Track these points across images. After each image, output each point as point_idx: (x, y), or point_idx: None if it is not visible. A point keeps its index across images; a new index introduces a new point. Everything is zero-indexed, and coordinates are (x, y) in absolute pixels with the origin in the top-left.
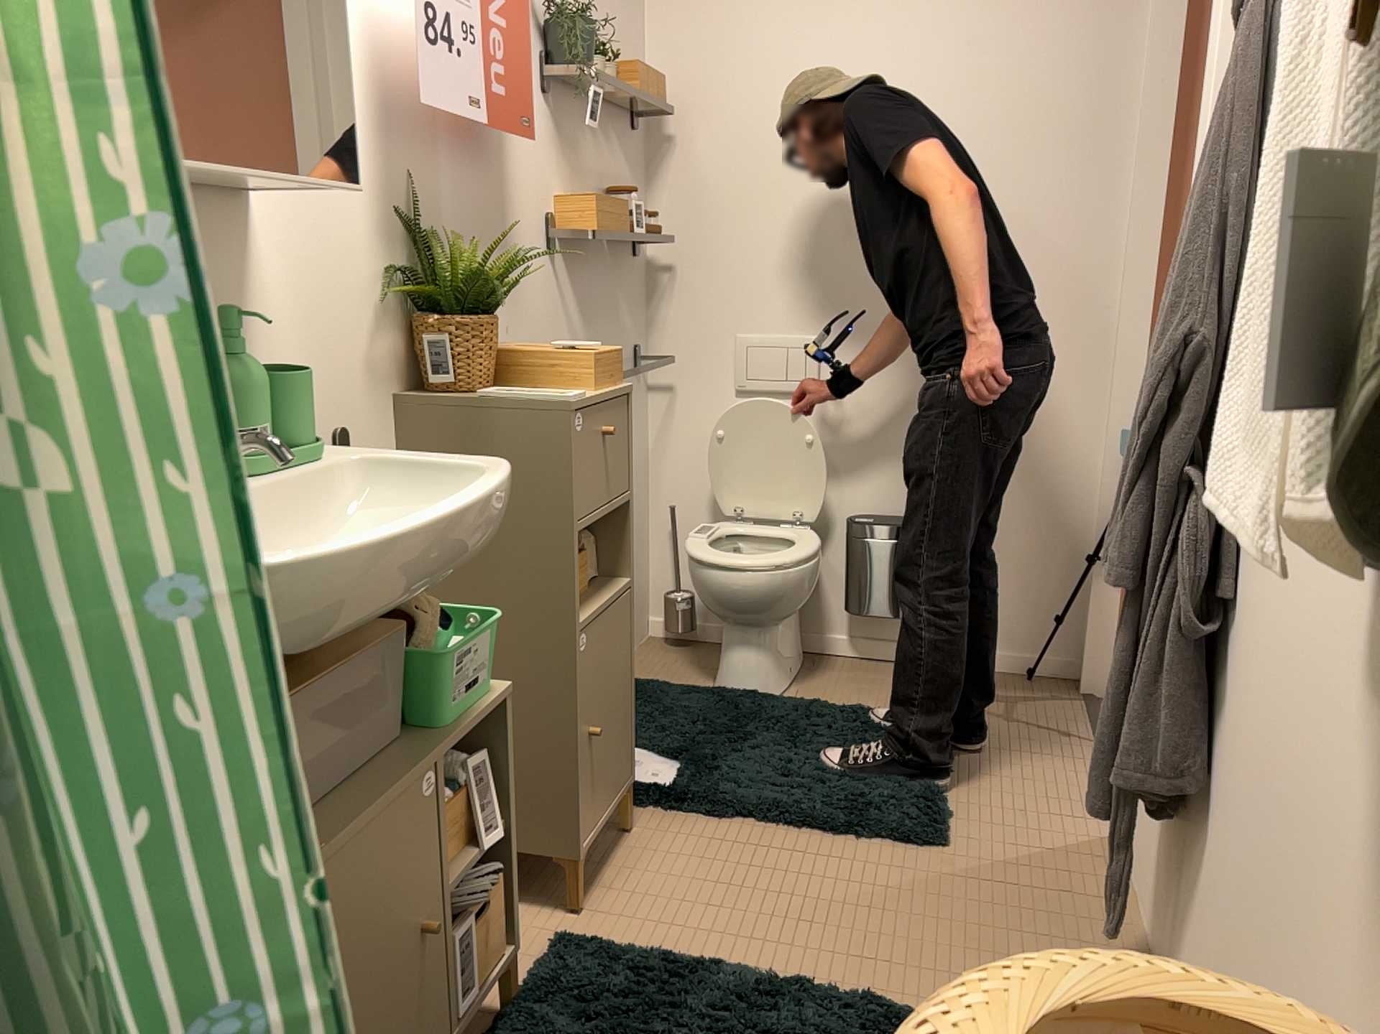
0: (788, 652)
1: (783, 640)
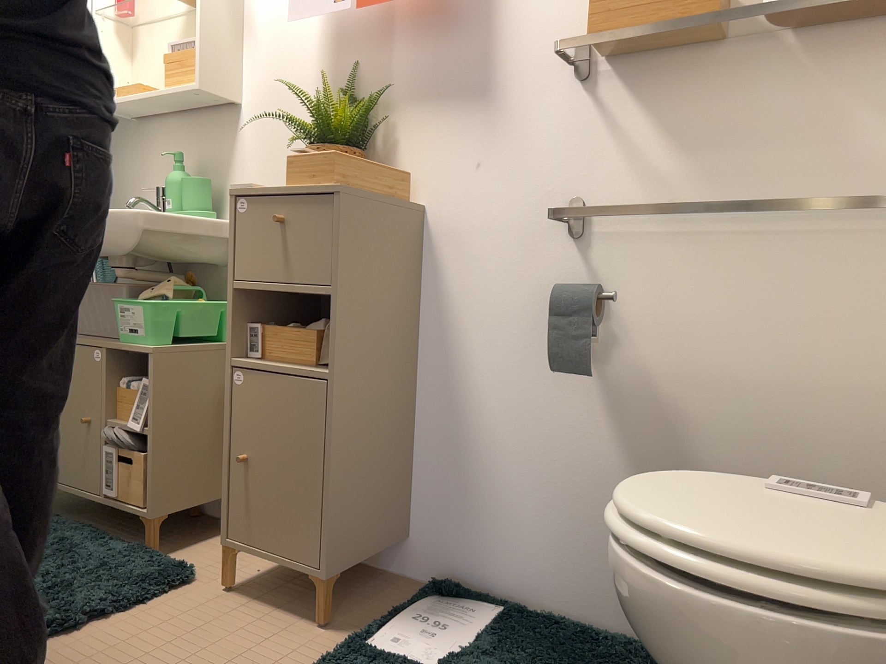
0: None
1: None
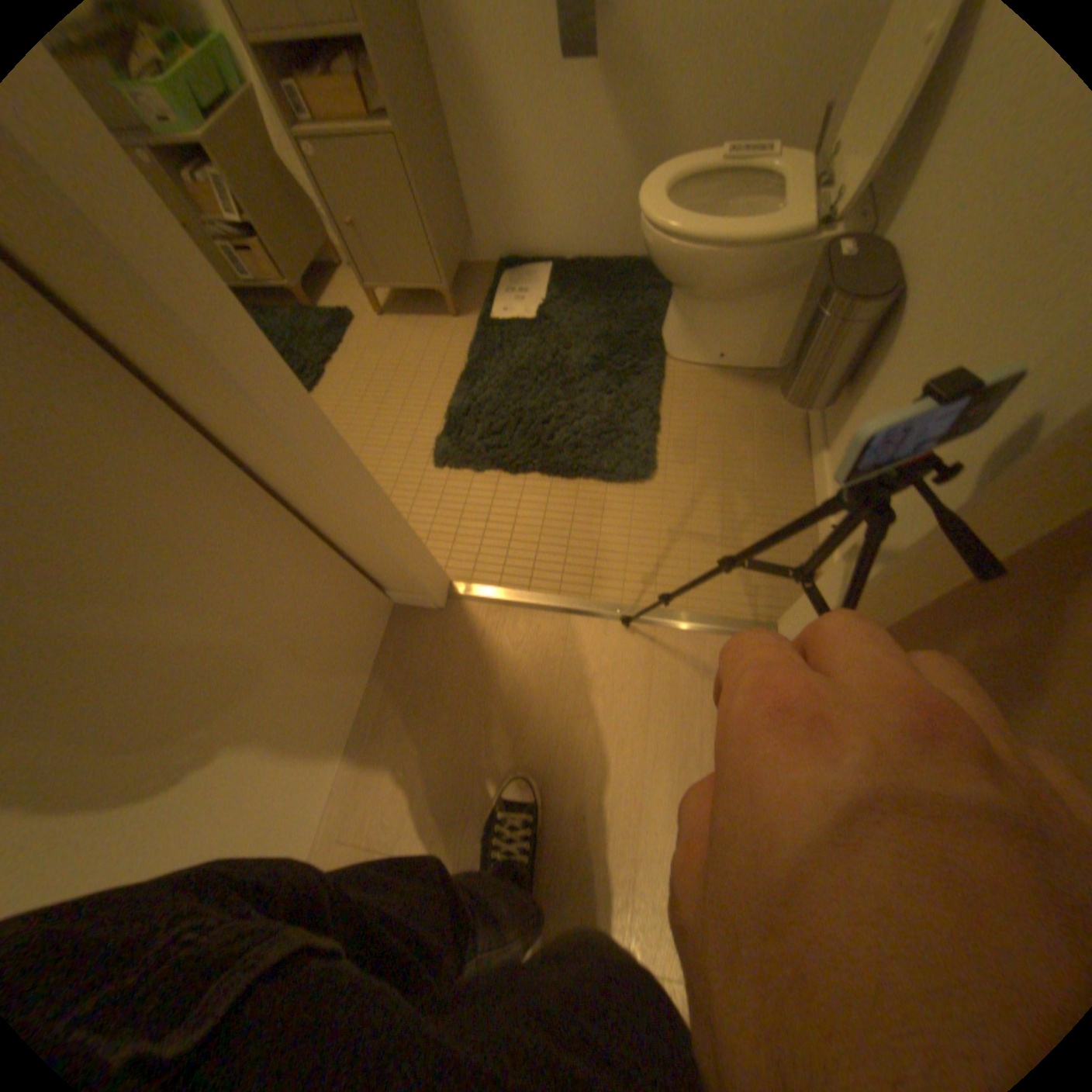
0: (722, 334)
1: (715, 318)
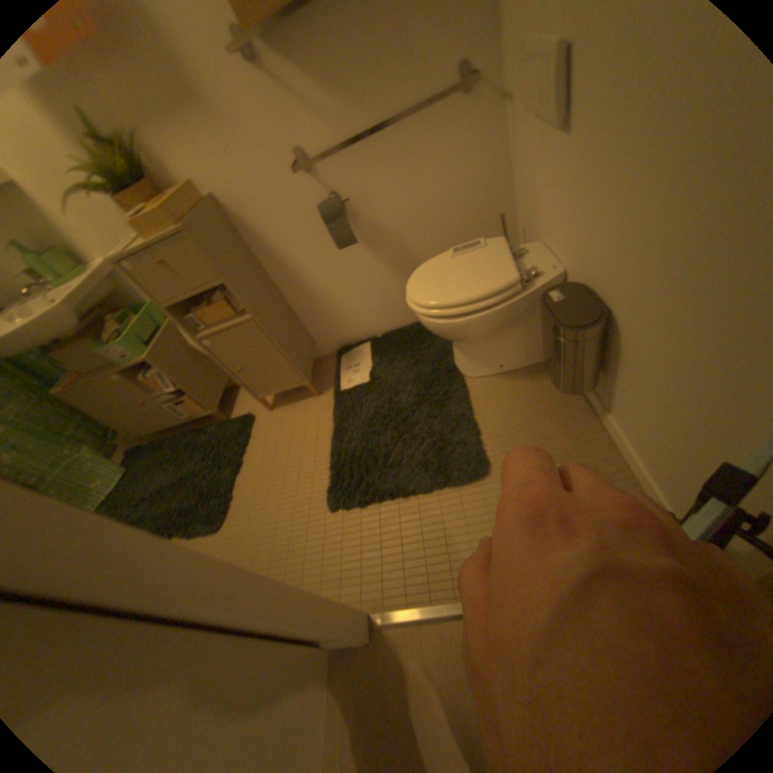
0: (496, 354)
1: (487, 347)
